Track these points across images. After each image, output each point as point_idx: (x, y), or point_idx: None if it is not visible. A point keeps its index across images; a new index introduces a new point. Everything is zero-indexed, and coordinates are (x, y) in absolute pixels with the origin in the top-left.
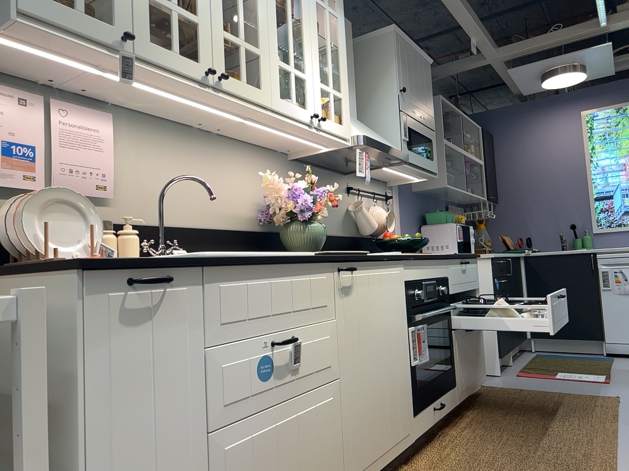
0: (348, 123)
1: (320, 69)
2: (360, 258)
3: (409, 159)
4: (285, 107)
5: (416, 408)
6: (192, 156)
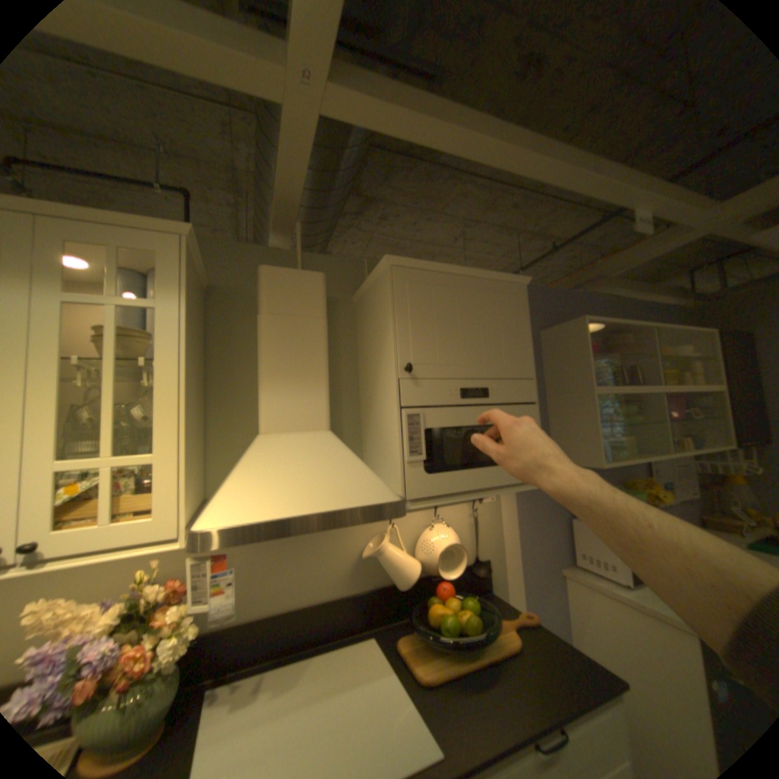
0: (170, 507)
1: (58, 433)
2: None
3: (431, 490)
4: None
5: None
6: None
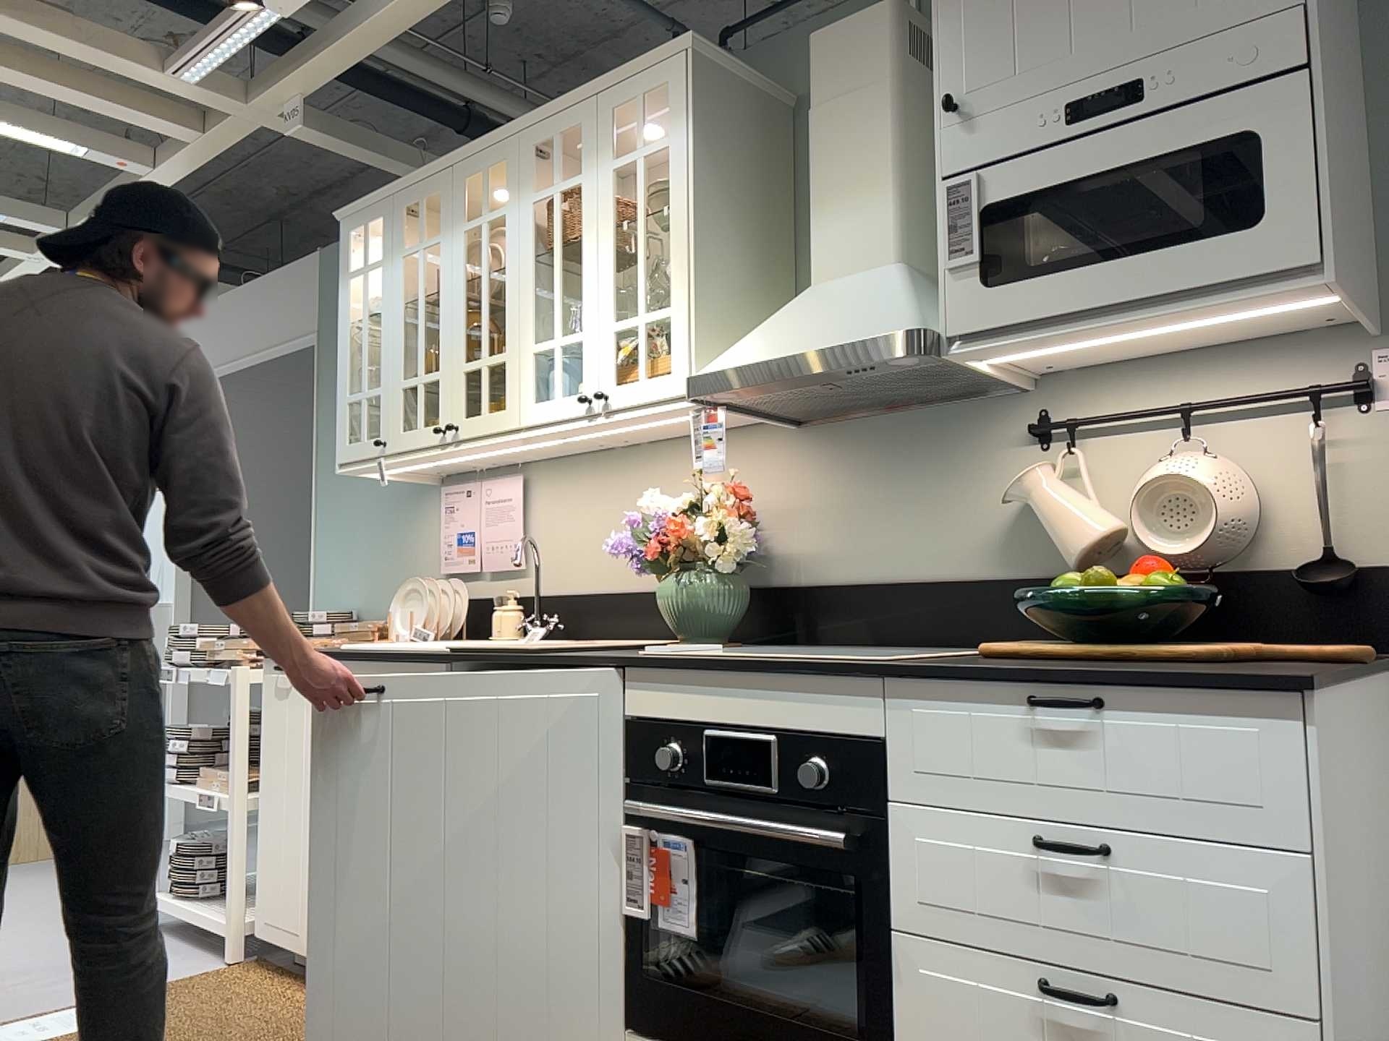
0: (681, 359)
1: (612, 296)
2: (485, 658)
3: (992, 316)
4: (538, 412)
5: (637, 1020)
6: (611, 489)
